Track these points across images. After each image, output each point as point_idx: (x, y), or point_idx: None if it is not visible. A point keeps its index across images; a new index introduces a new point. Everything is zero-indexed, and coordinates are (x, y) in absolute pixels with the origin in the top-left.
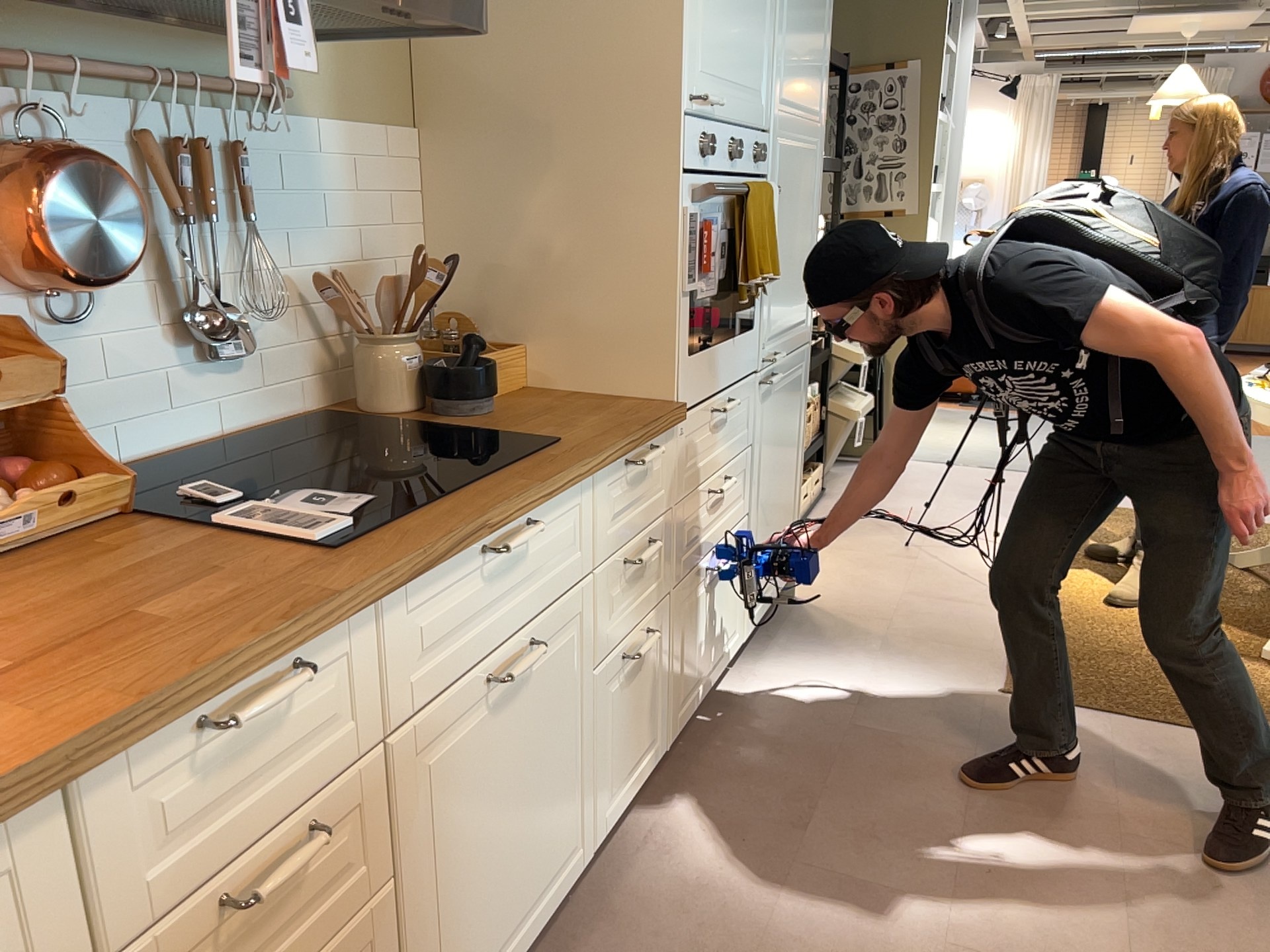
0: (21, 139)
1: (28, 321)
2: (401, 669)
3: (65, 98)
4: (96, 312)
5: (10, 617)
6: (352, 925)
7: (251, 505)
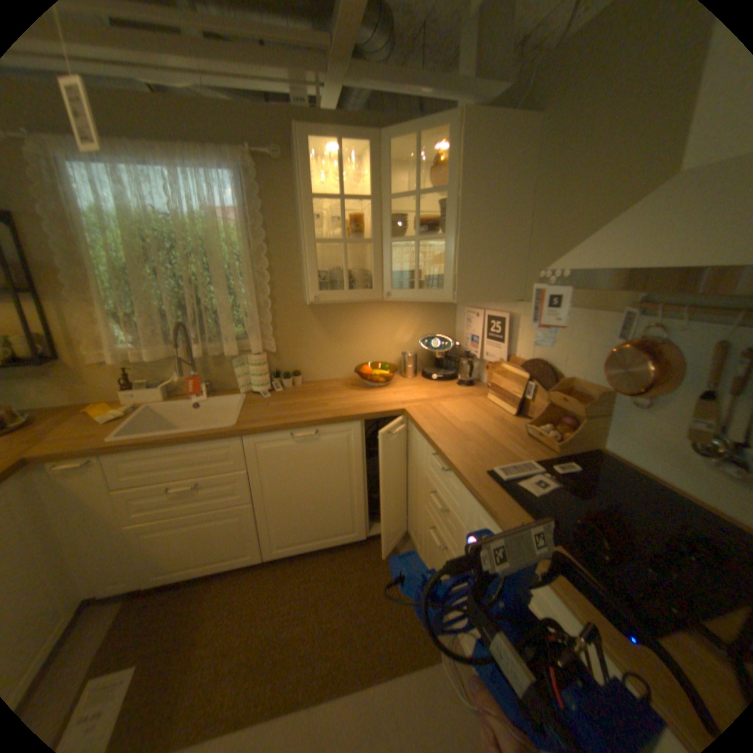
0: (655, 335)
1: (628, 399)
2: (472, 519)
3: (682, 321)
4: (658, 409)
5: (485, 432)
6: (453, 555)
7: (541, 470)
